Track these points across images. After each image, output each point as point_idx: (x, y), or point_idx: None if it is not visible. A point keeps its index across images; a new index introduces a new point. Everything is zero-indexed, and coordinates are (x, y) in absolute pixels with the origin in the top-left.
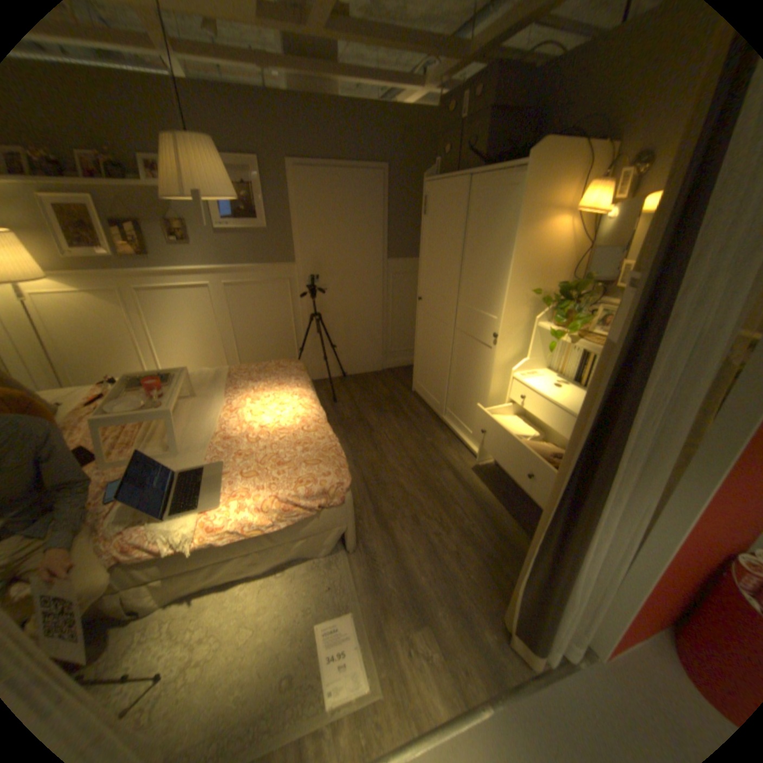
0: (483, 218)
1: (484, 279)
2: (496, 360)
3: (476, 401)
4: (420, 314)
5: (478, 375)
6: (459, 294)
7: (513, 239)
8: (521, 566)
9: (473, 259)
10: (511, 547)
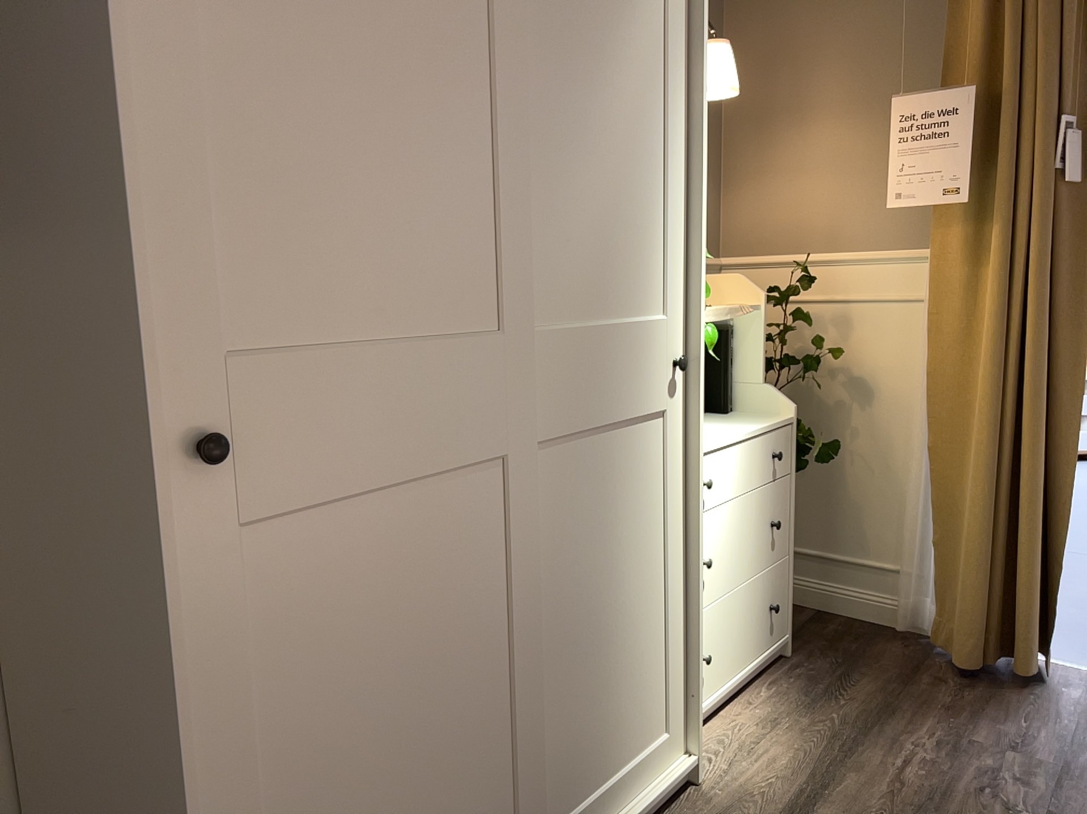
0: (577, 8)
1: (612, 215)
2: (696, 428)
3: (645, 619)
4: (247, 555)
5: (639, 532)
6: (530, 295)
7: (671, 98)
8: (904, 680)
9: (561, 151)
10: (884, 693)
